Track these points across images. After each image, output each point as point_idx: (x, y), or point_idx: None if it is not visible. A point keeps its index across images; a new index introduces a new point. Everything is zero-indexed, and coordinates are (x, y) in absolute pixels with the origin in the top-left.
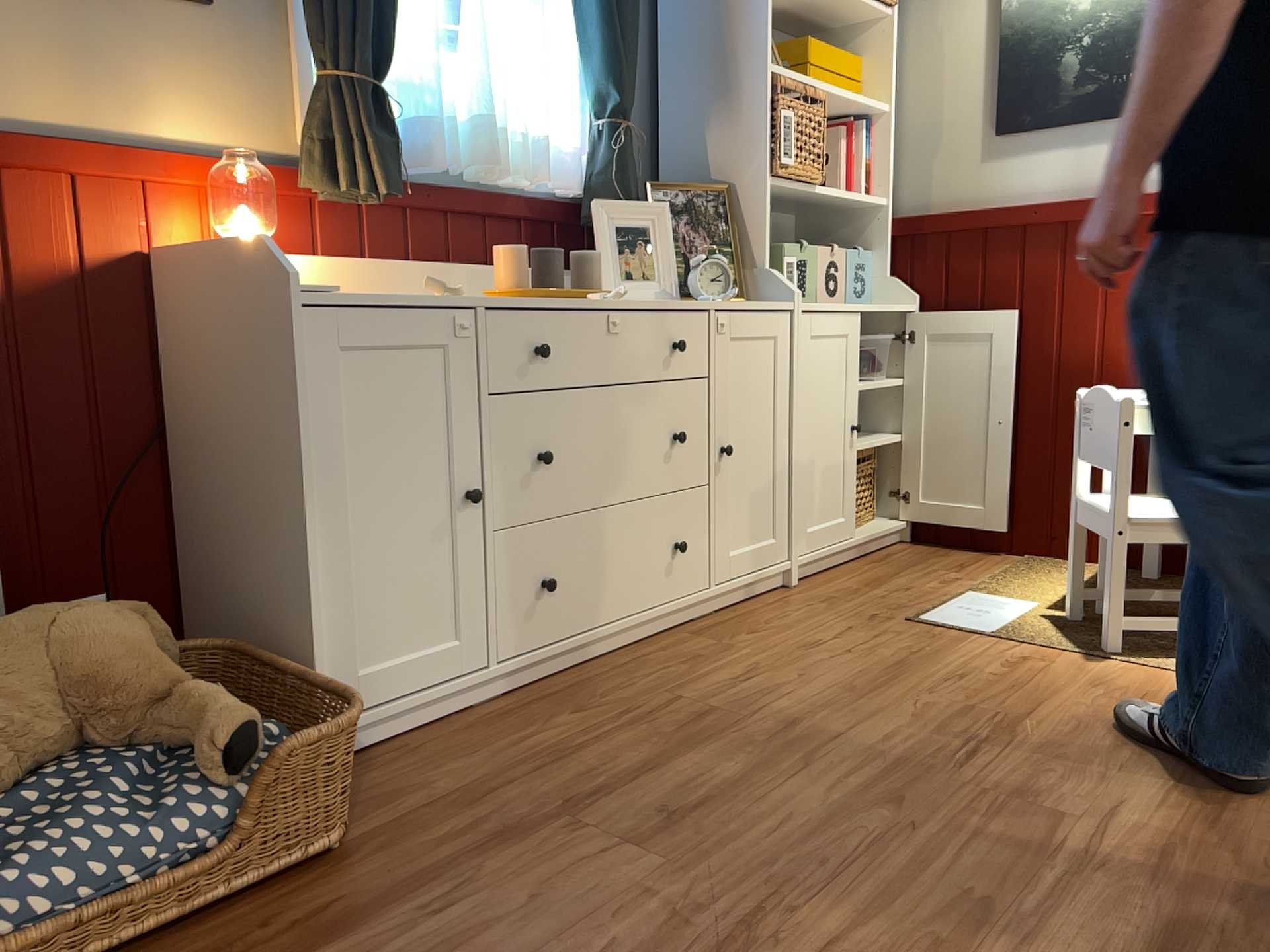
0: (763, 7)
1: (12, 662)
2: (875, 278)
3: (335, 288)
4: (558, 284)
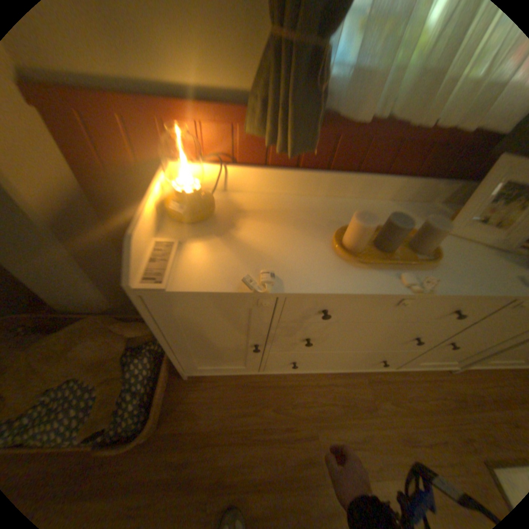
0: None
1: (60, 356)
2: None
3: (168, 285)
4: (397, 245)
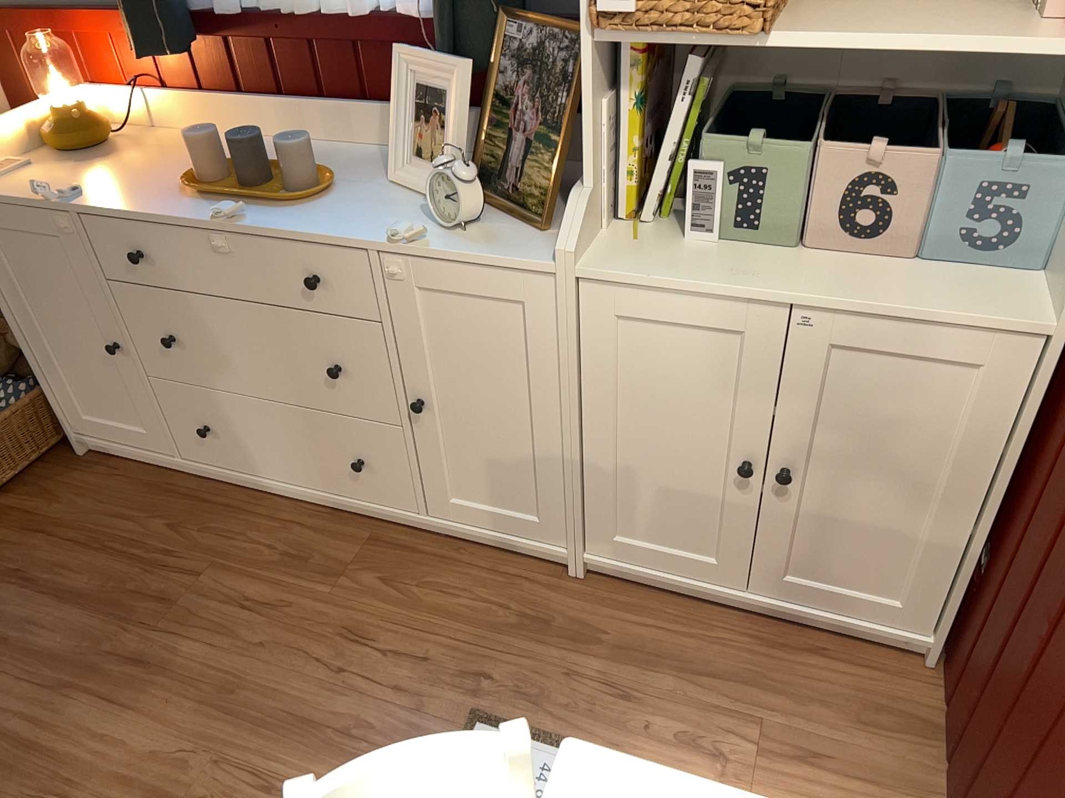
0: None
1: None
2: (1054, 223)
3: None
4: (255, 178)
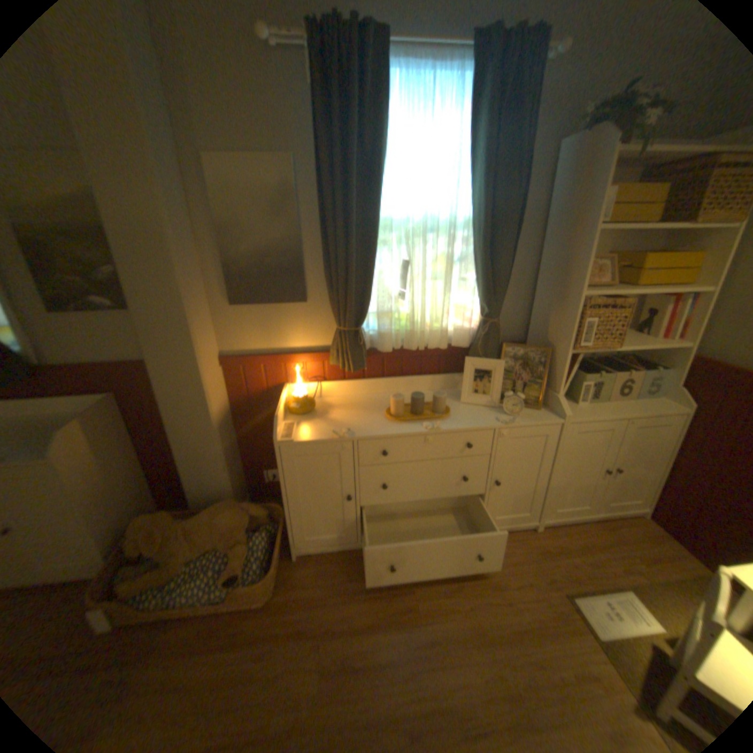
0: (588, 259)
1: (203, 527)
2: (672, 383)
3: (293, 439)
4: (419, 410)
